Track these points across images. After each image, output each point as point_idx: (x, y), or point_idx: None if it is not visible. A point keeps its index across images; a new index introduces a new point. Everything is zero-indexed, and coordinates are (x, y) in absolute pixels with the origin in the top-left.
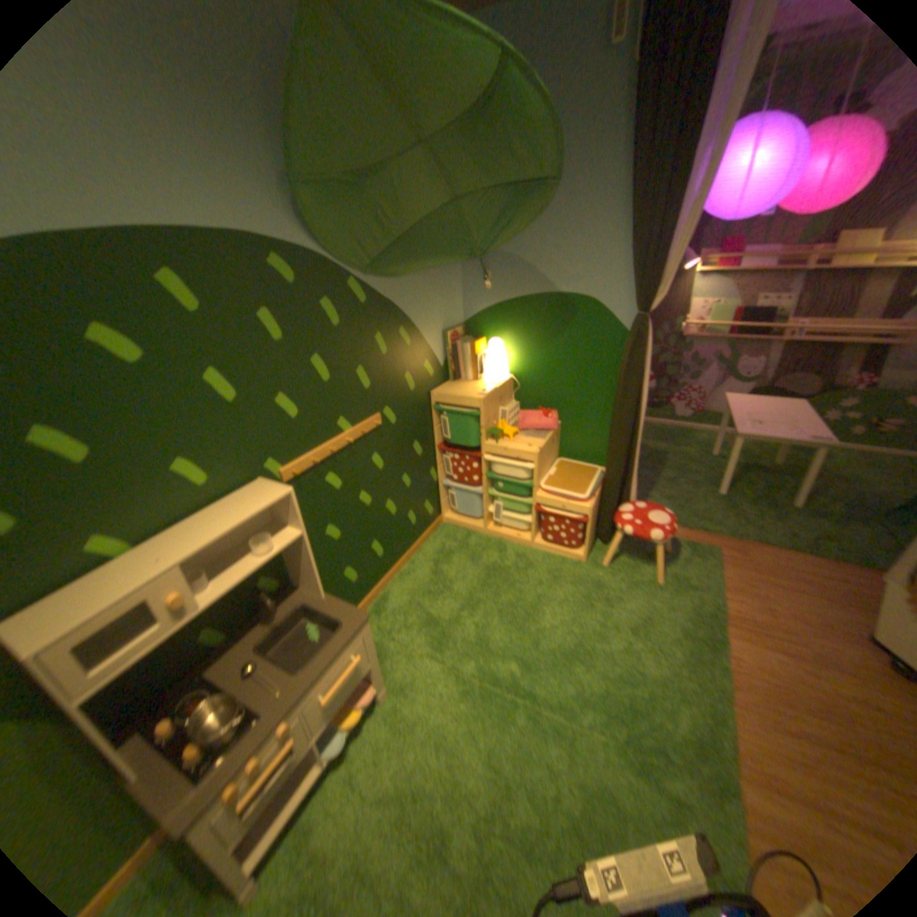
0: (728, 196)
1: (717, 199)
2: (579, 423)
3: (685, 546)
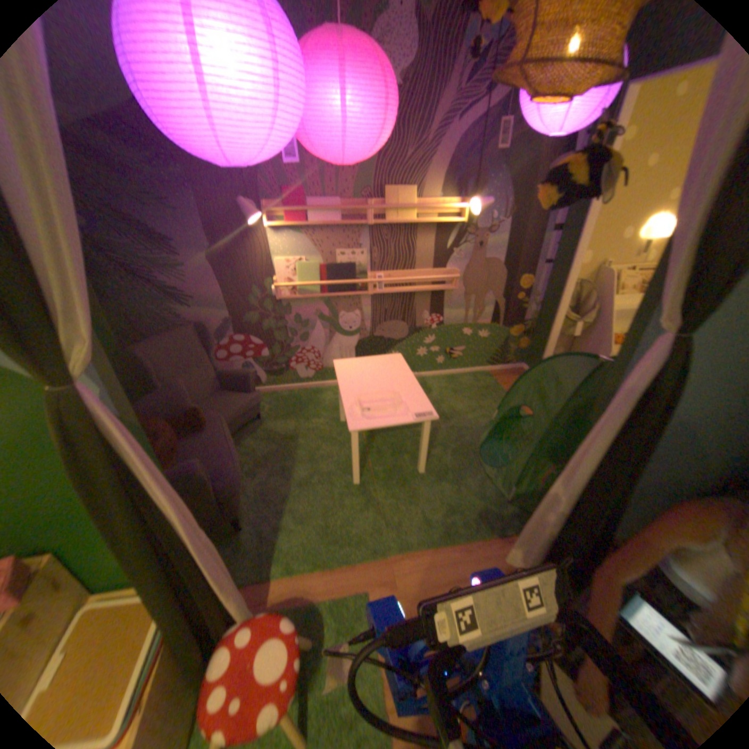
0: (191, 115)
1: (177, 120)
2: (97, 540)
3: (329, 614)
